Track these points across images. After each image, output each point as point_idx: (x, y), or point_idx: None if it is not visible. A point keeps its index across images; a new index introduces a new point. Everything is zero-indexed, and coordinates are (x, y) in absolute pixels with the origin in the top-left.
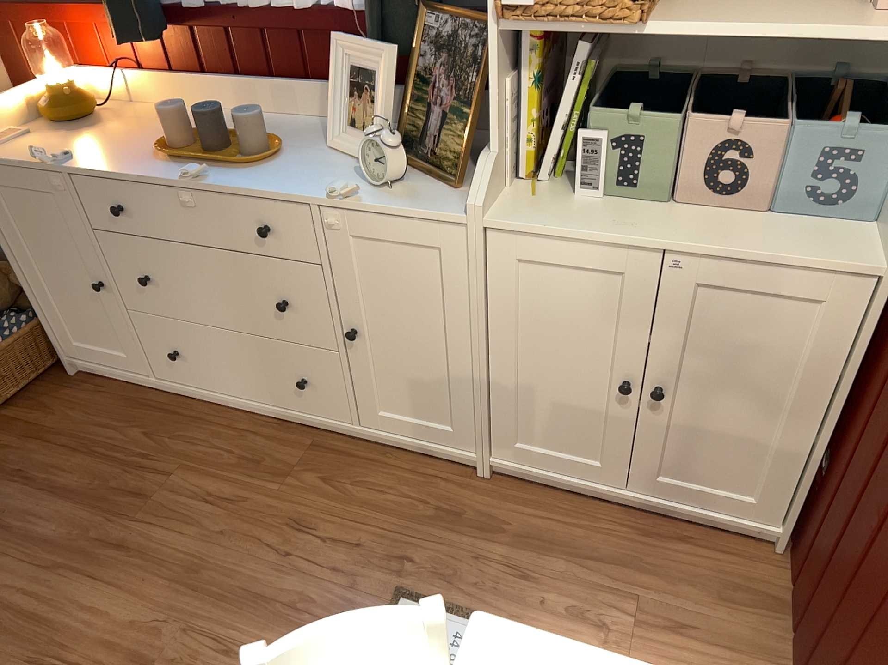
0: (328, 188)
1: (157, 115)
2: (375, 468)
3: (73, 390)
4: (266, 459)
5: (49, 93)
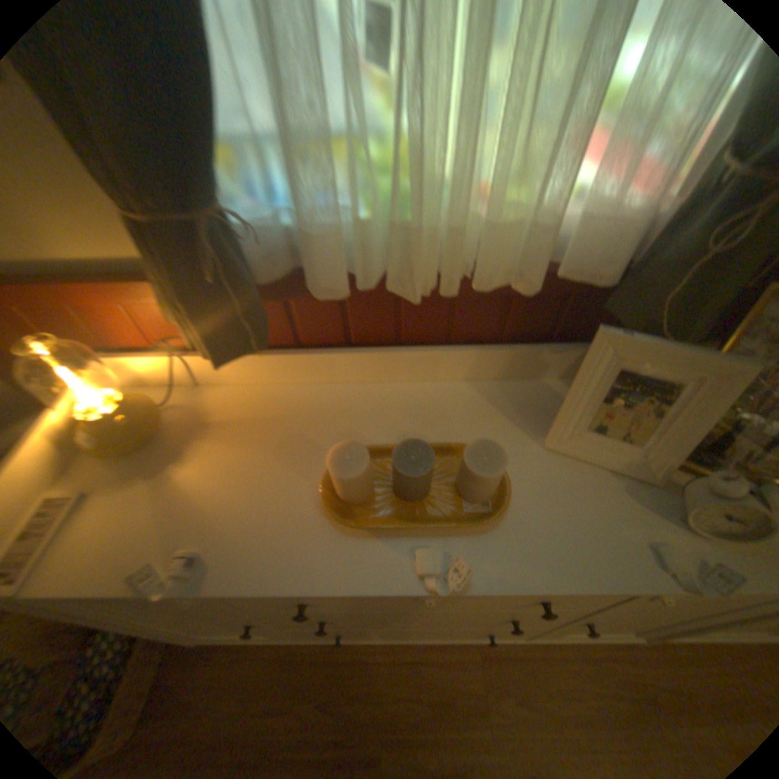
0: (662, 563)
1: (252, 408)
2: (552, 669)
3: (204, 669)
4: (455, 698)
5: (89, 428)
